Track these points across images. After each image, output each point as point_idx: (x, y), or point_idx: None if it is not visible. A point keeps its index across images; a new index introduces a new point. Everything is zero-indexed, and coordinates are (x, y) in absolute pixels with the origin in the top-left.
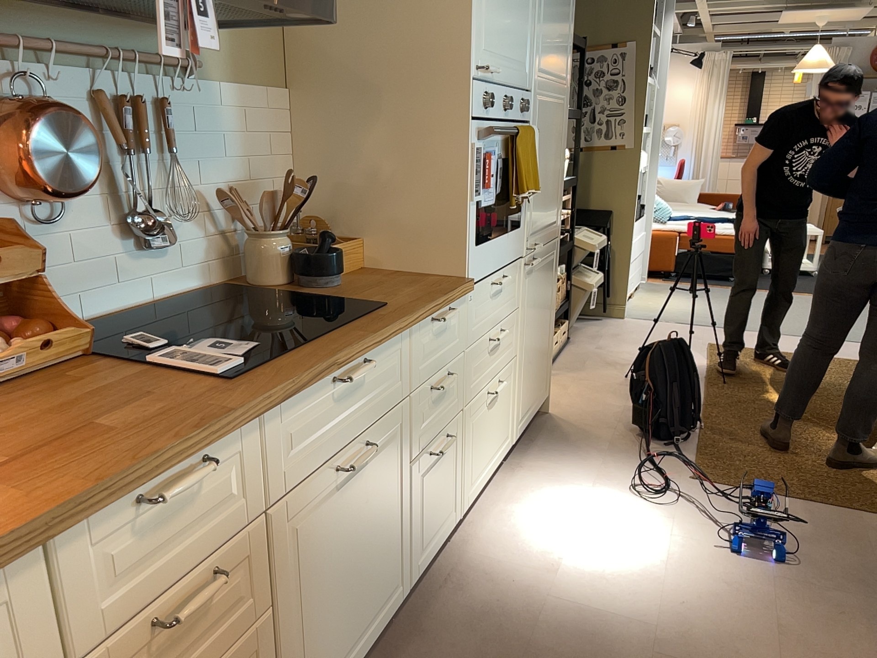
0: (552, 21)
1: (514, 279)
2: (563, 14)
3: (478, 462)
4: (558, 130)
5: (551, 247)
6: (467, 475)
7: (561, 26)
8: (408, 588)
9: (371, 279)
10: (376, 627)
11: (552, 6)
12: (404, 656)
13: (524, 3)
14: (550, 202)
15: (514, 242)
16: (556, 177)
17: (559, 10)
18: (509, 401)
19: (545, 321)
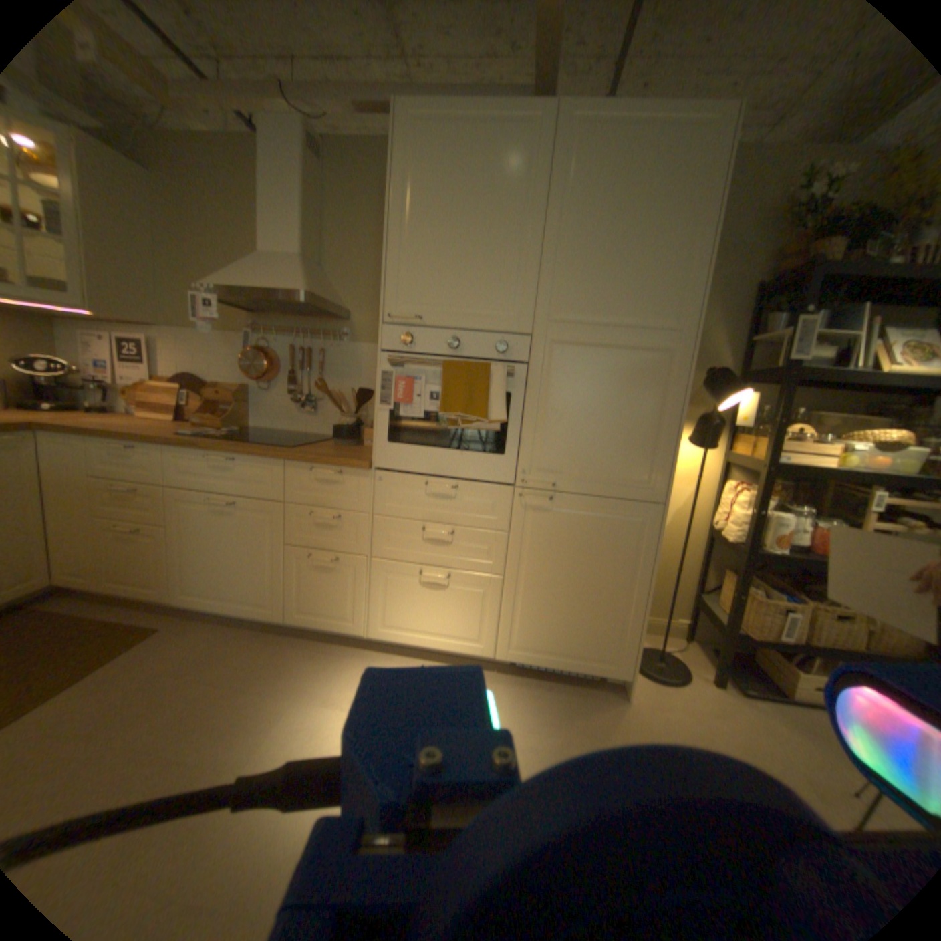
0: (604, 259)
1: (490, 500)
2: (659, 247)
3: (398, 618)
4: (646, 376)
5: (625, 506)
6: (376, 615)
7: (644, 261)
8: (282, 624)
9: (359, 450)
10: (241, 613)
11: (606, 244)
12: (246, 645)
13: (502, 254)
14: (614, 453)
15: (482, 463)
16: (646, 430)
17: (632, 245)
18: (479, 610)
19: (606, 585)
